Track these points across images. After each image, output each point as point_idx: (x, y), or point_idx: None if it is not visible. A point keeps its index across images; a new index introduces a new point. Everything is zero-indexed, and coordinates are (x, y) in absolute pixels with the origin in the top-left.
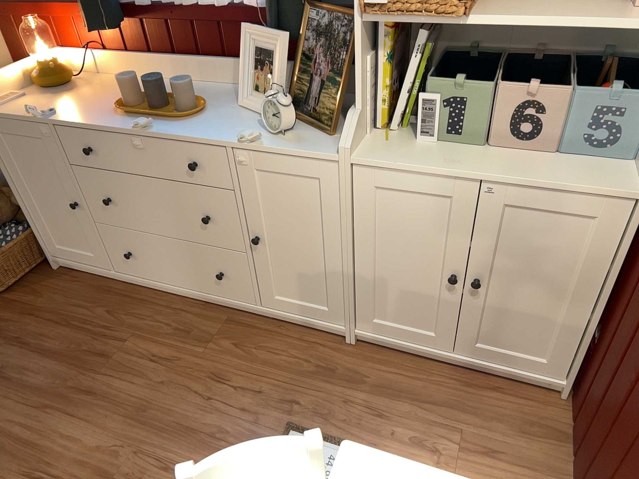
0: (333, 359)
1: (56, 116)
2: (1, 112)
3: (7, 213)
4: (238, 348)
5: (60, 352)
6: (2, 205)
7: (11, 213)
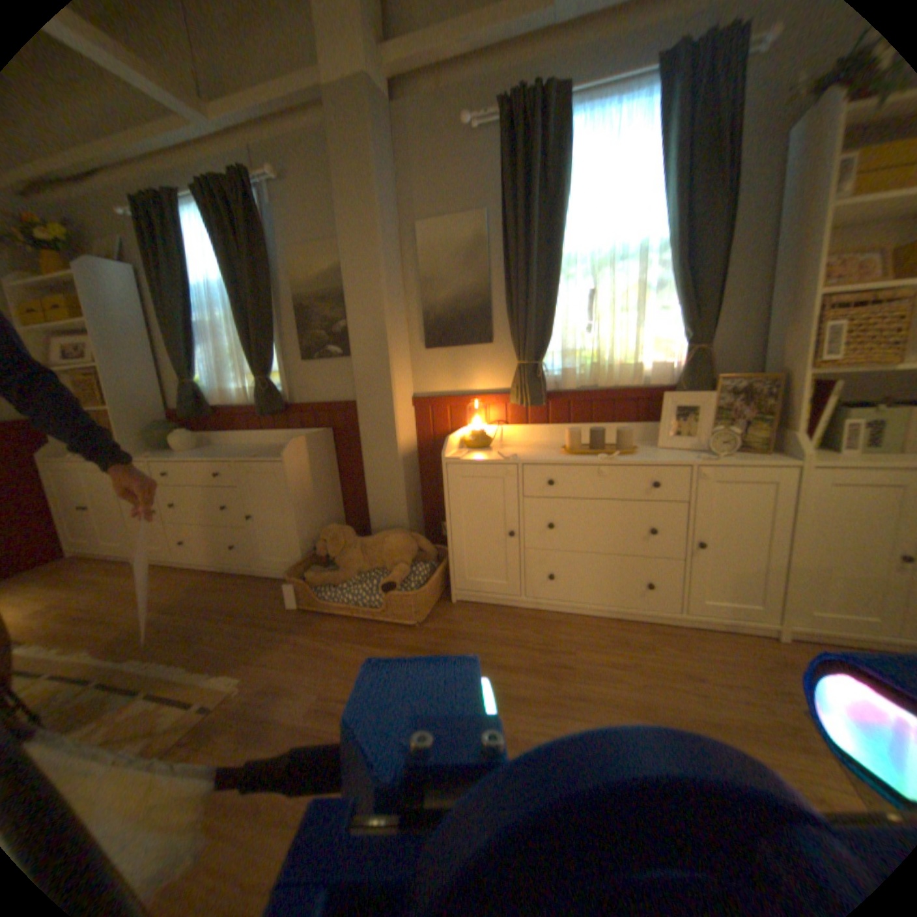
0: (786, 658)
1: (515, 456)
2: (460, 457)
3: (410, 552)
4: (687, 656)
5: (515, 671)
6: (407, 545)
7: (413, 552)
